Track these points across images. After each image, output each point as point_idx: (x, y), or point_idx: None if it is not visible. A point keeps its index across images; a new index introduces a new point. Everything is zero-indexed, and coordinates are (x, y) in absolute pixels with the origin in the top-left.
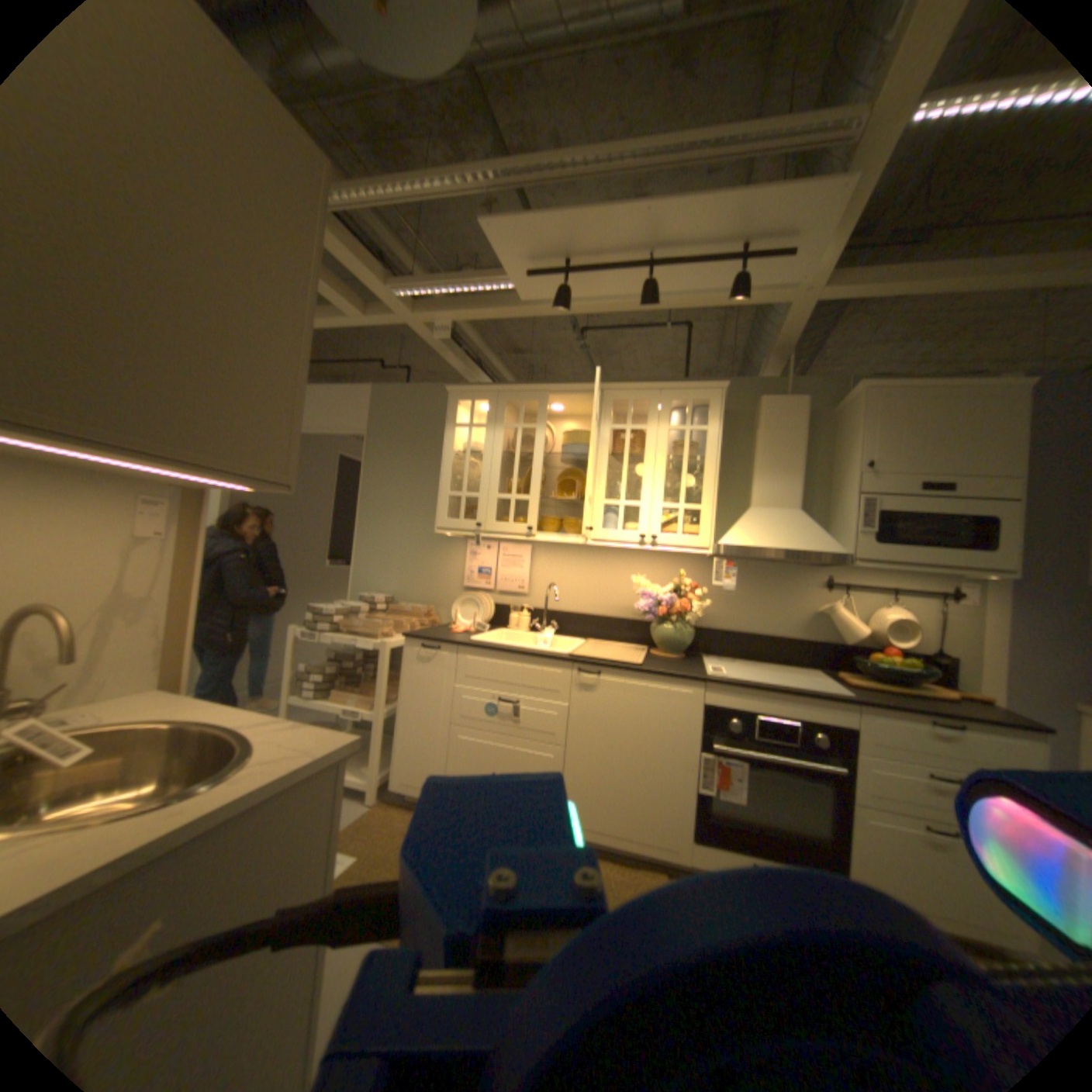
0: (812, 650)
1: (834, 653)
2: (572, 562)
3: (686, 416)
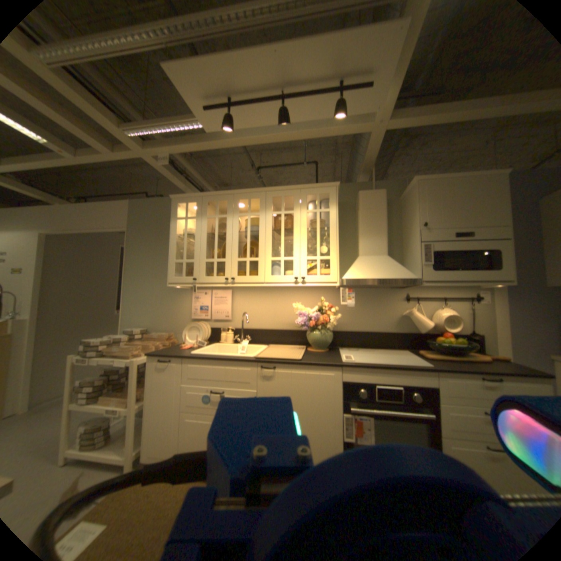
0: (402, 338)
1: (415, 338)
2: (257, 298)
3: (317, 206)
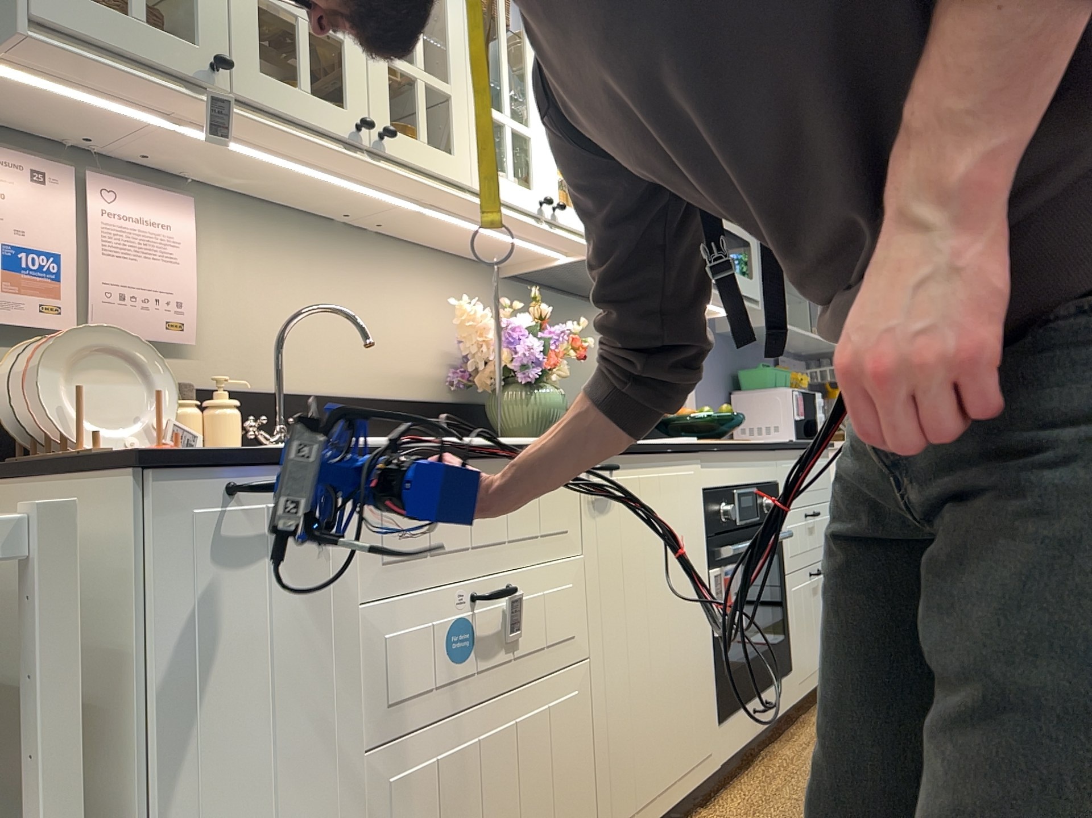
0: None
1: None
2: (297, 263)
3: None
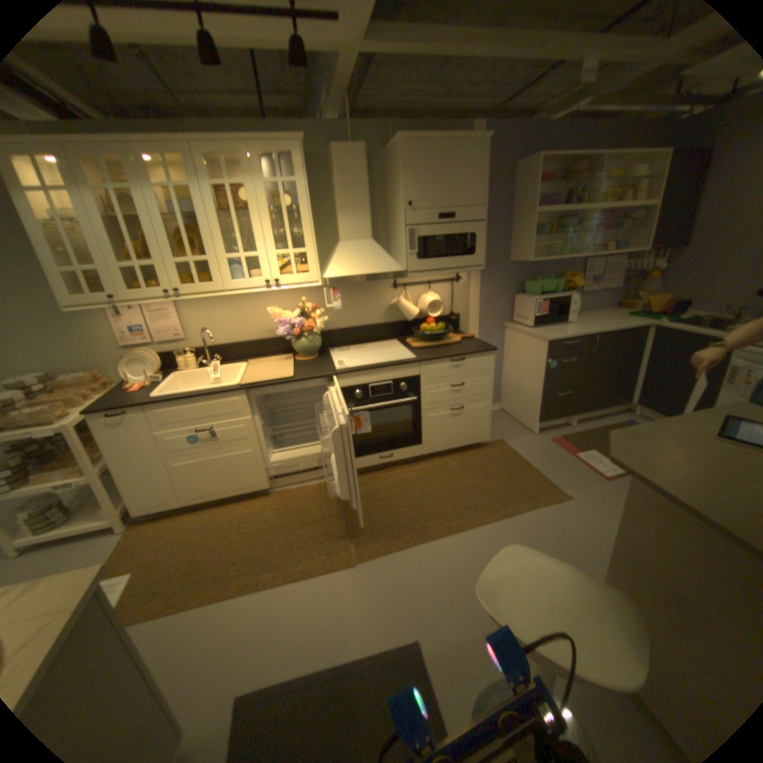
0: (391, 329)
1: (402, 327)
2: (216, 306)
3: (275, 165)
